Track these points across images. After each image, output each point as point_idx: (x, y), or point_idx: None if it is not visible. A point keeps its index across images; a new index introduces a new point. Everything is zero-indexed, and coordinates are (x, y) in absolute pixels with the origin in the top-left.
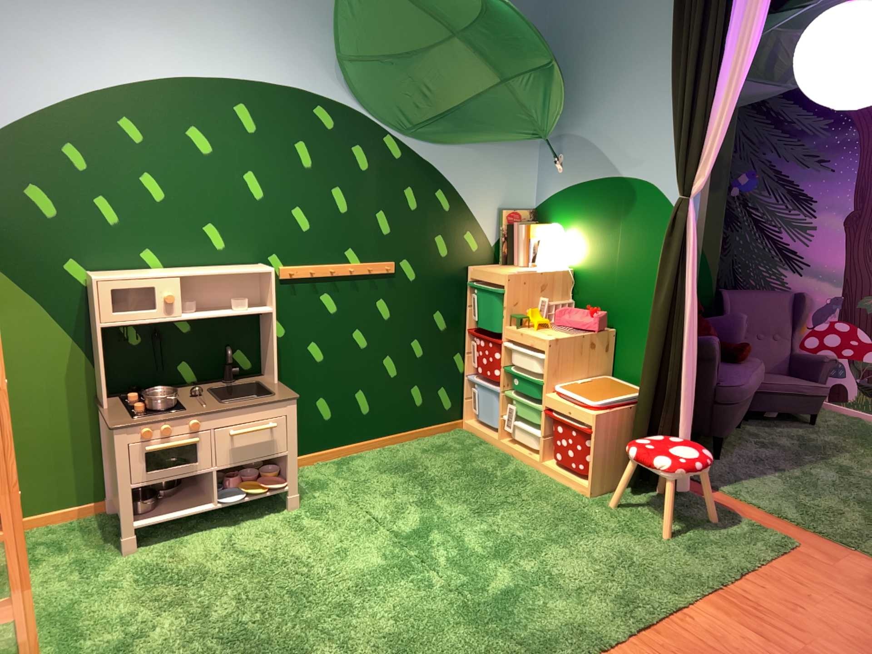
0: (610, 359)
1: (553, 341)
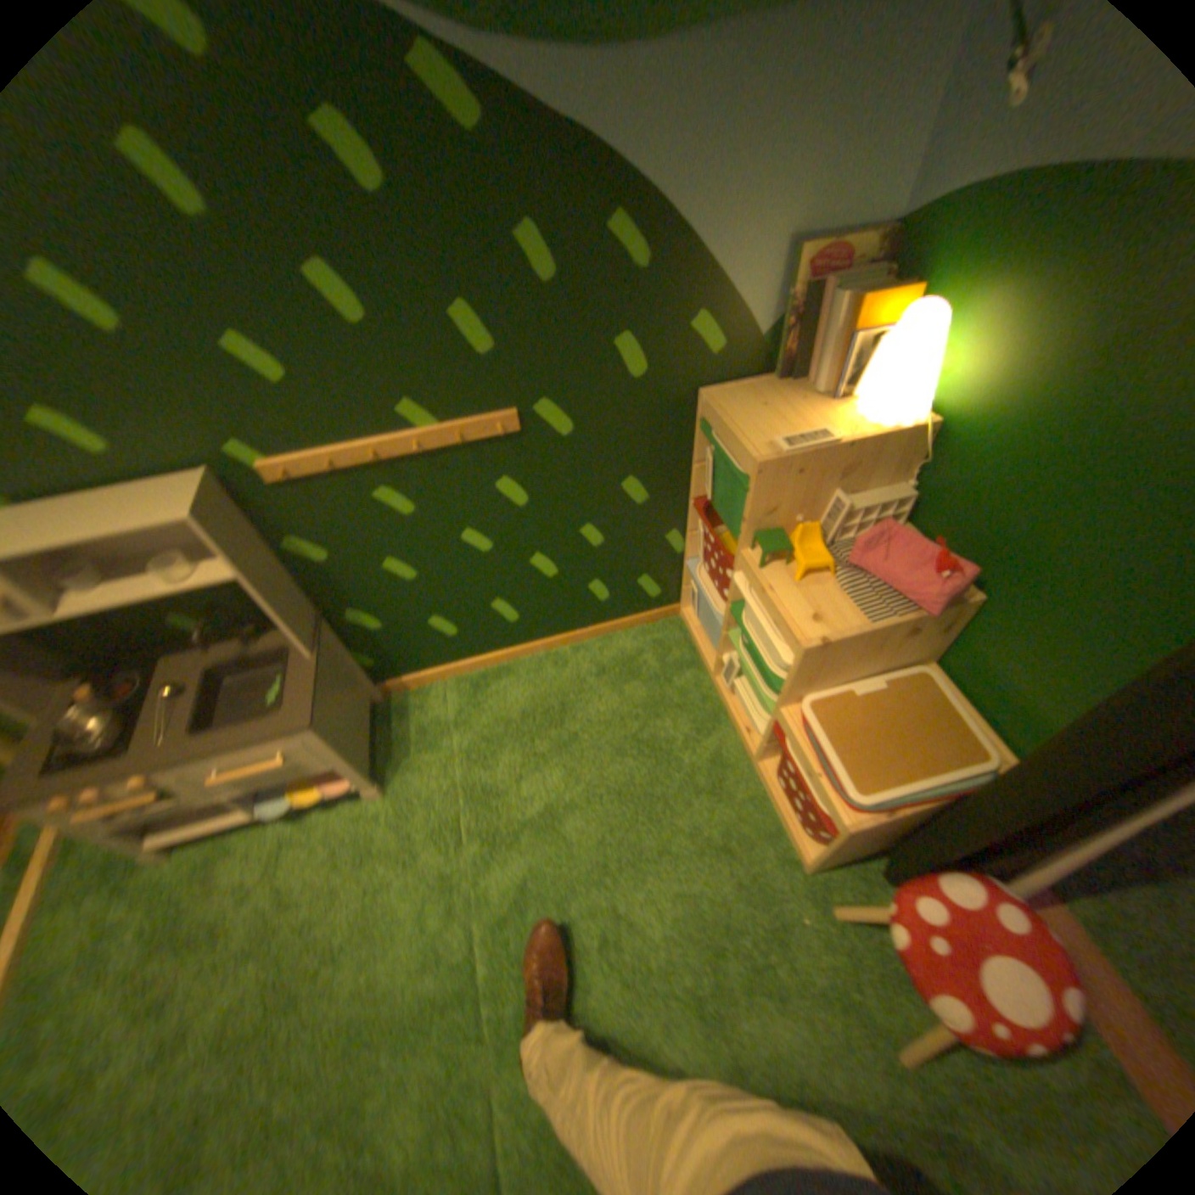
0: (946, 642)
1: (815, 650)
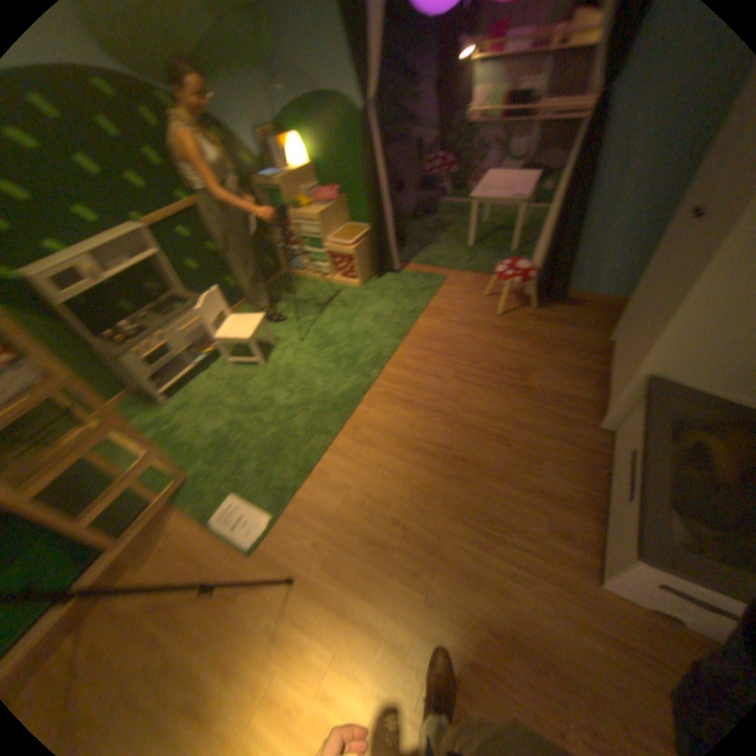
0: (348, 213)
1: (321, 214)
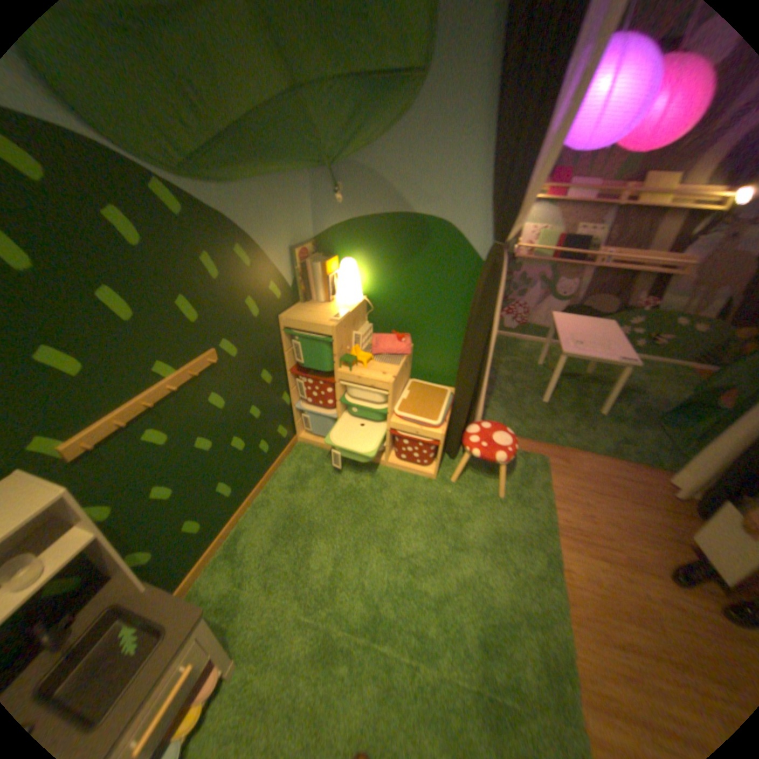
0: (409, 367)
1: (393, 381)
